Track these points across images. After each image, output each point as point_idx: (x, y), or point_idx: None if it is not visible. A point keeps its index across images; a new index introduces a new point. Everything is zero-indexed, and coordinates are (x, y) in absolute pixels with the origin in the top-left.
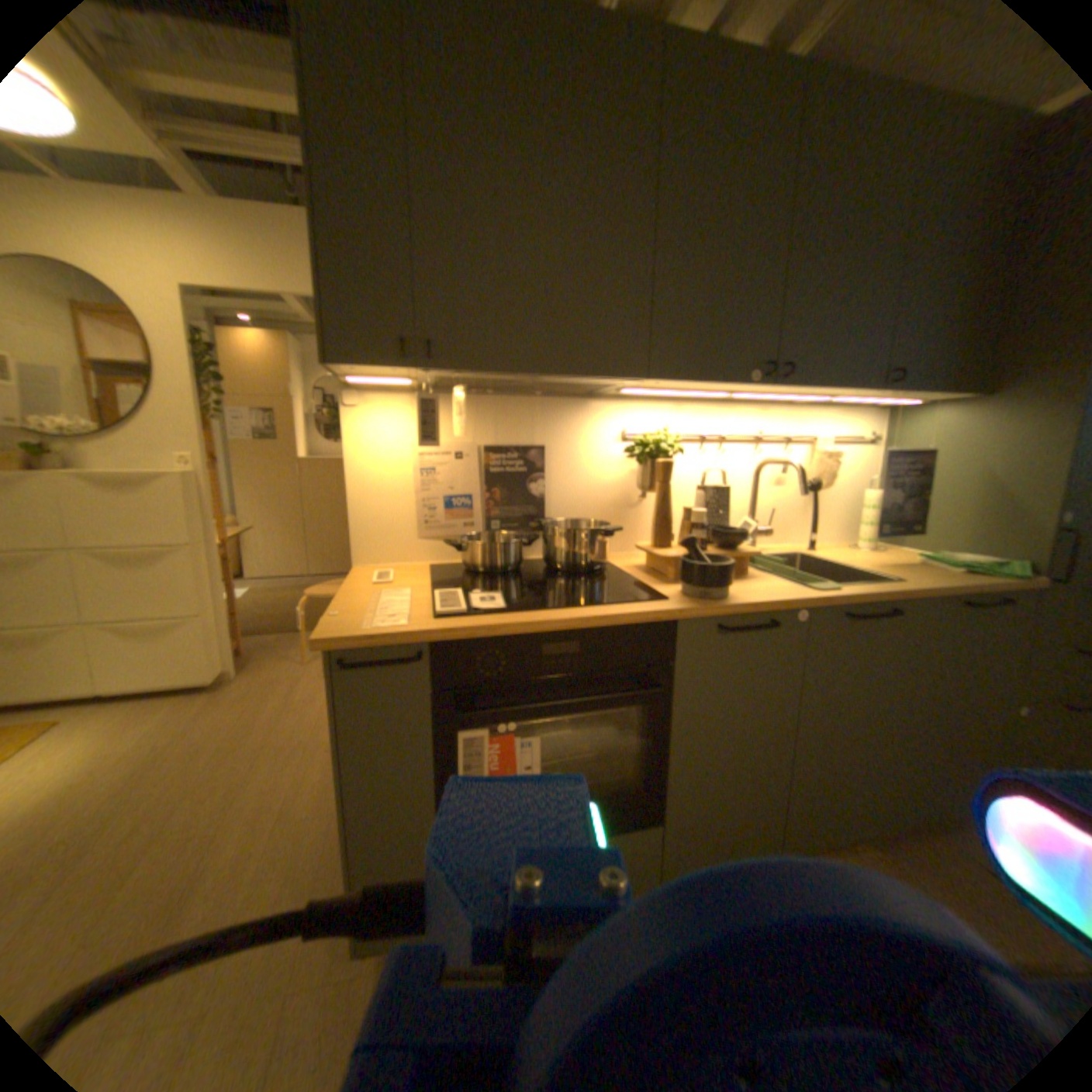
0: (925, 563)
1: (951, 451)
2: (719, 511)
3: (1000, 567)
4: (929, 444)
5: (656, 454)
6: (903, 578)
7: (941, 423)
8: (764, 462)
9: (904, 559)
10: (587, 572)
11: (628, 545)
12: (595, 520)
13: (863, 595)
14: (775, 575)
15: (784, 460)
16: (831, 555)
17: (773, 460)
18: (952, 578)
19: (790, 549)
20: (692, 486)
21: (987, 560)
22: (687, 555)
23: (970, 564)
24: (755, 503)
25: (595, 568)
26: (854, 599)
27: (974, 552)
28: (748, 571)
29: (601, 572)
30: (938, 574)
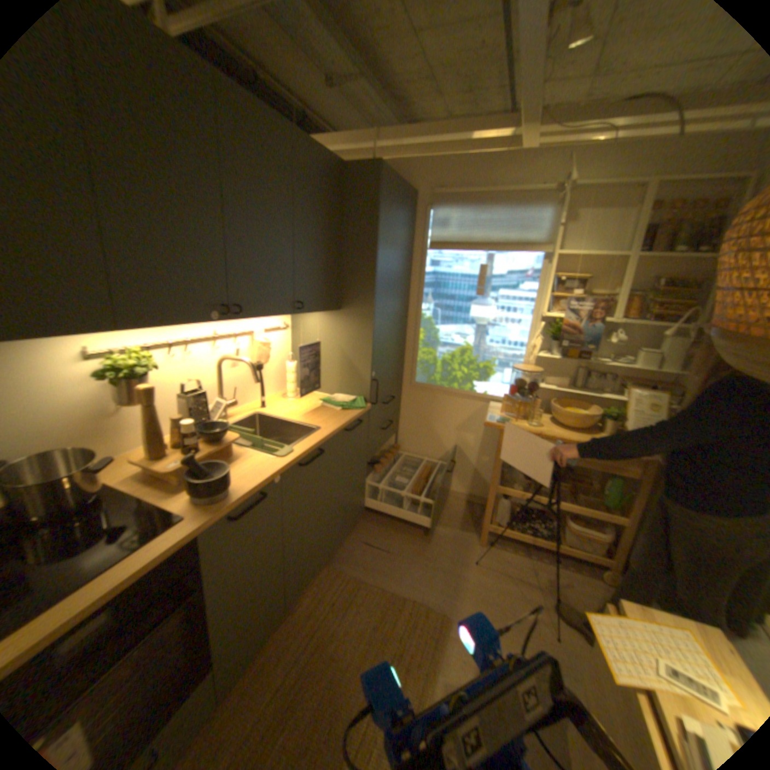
0: (322, 406)
1: (324, 338)
2: (197, 405)
3: (353, 404)
4: (314, 334)
5: (127, 370)
6: (318, 427)
7: (317, 322)
8: (223, 359)
9: (313, 405)
10: (79, 511)
11: (114, 452)
12: (70, 447)
13: (304, 450)
14: (251, 449)
15: (238, 359)
16: (275, 411)
17: (230, 358)
18: (338, 419)
19: (249, 411)
20: (169, 389)
21: (348, 401)
22: (187, 470)
23: (342, 404)
24: (221, 387)
25: (88, 501)
26: (301, 456)
27: (341, 394)
28: (231, 451)
29: (97, 503)
30: (331, 416)
